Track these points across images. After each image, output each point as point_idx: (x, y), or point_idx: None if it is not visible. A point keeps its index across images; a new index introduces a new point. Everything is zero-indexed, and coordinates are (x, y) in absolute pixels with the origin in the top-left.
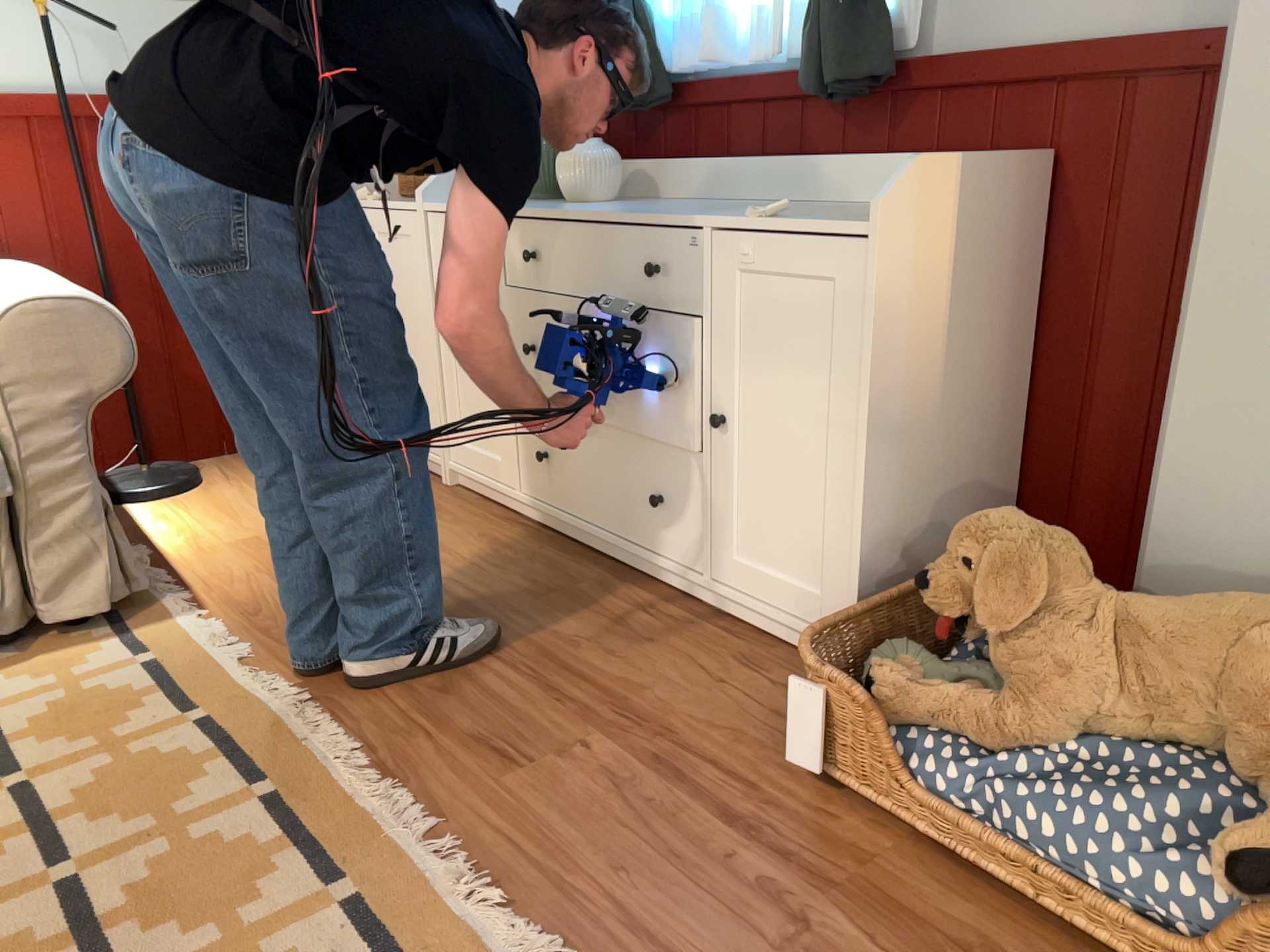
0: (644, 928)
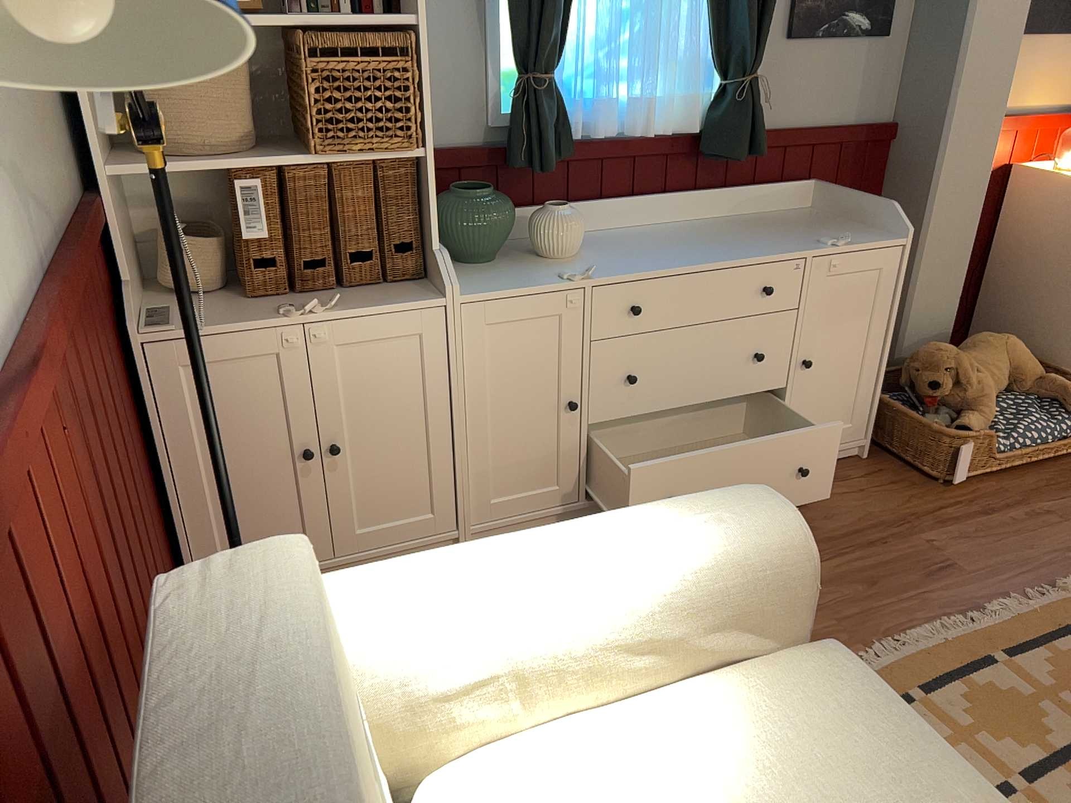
0: (1069, 550)
